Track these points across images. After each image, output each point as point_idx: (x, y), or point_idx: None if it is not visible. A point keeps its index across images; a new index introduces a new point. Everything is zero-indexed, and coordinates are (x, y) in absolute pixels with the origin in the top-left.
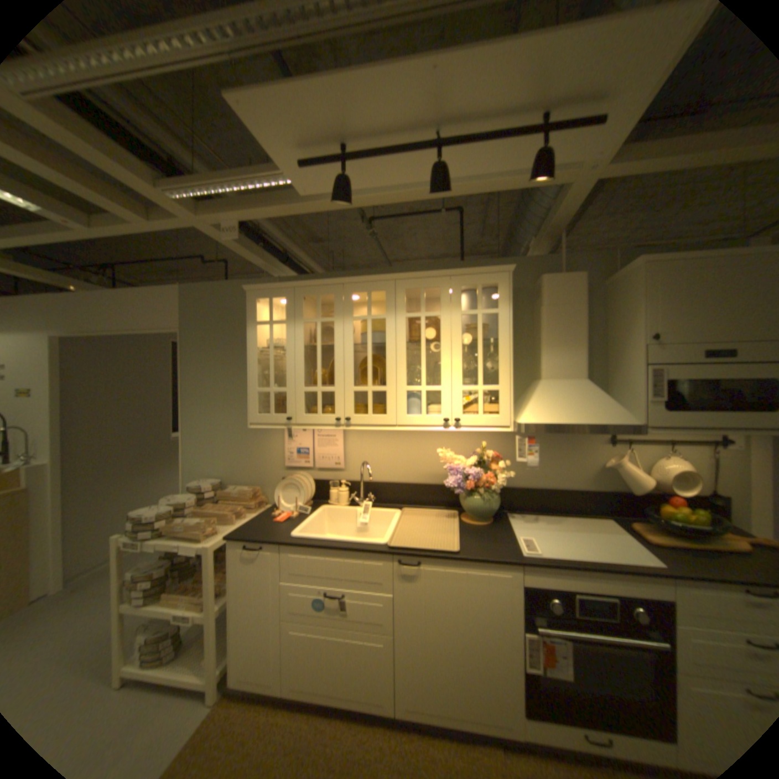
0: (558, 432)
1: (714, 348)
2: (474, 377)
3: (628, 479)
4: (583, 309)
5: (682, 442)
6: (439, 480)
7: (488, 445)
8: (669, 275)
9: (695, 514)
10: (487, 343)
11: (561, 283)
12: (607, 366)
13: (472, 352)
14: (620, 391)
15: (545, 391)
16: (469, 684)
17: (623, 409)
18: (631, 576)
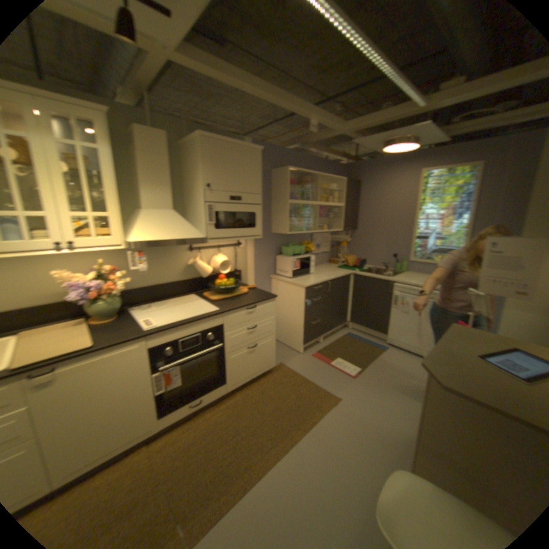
0: (156, 246)
1: (232, 195)
2: (79, 204)
3: (198, 269)
4: (164, 159)
5: (221, 246)
6: (56, 298)
7: (102, 262)
8: (211, 148)
9: (227, 281)
10: (87, 174)
11: (147, 135)
12: (182, 201)
13: (72, 181)
14: (191, 218)
15: (144, 217)
16: (114, 427)
17: (194, 229)
18: (203, 319)
